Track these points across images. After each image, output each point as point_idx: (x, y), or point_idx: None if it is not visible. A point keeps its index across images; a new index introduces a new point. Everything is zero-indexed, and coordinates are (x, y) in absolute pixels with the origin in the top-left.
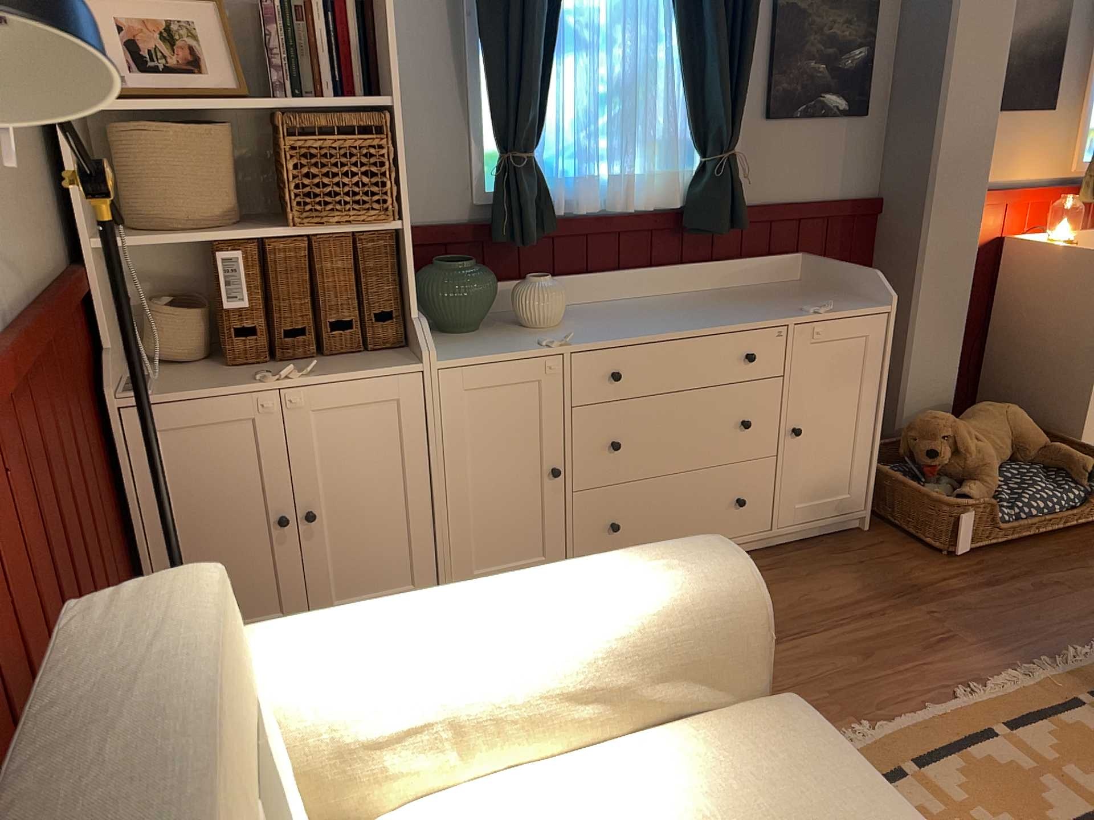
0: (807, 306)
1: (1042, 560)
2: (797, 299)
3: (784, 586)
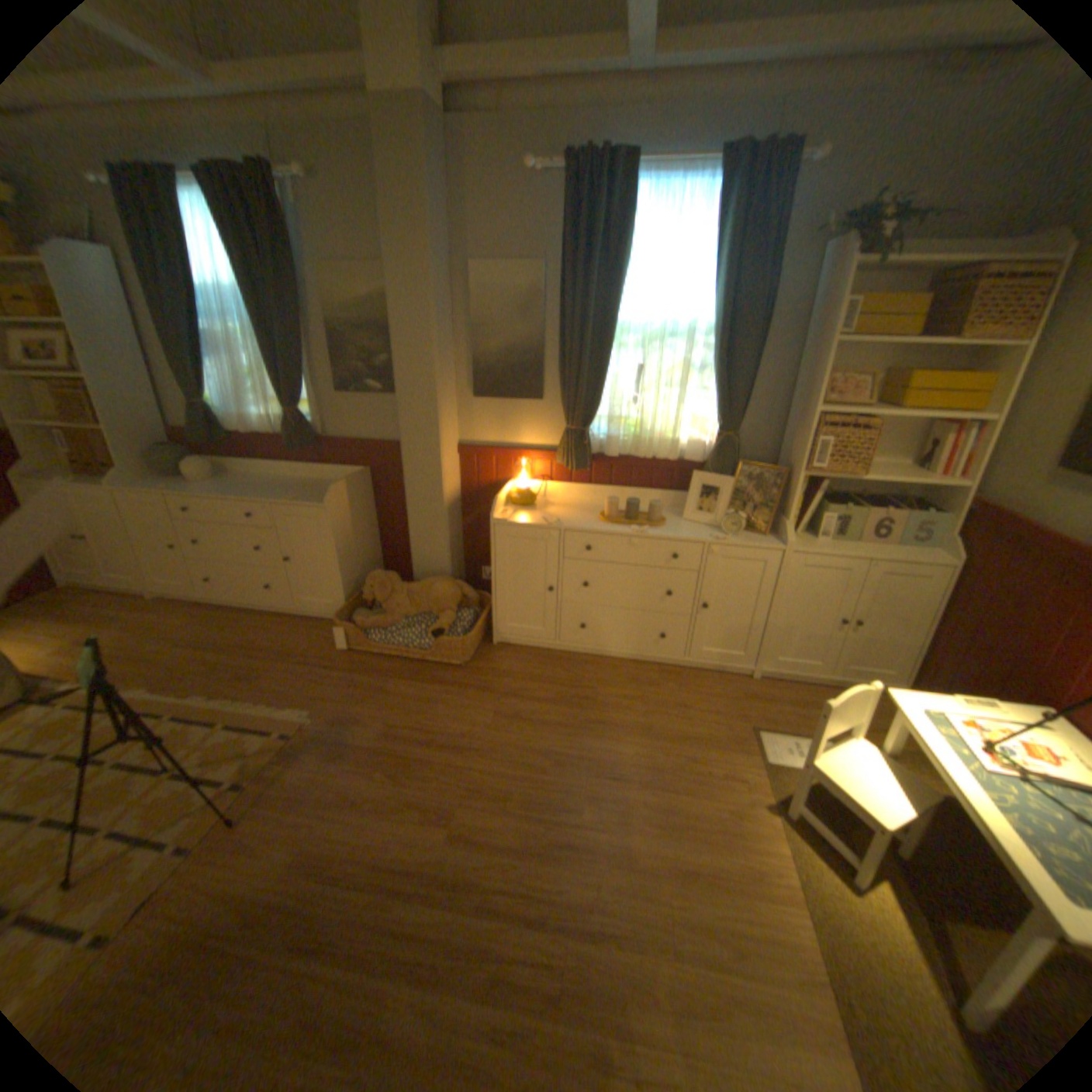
0: (291, 497)
1: (377, 671)
2: (314, 493)
3: (261, 634)
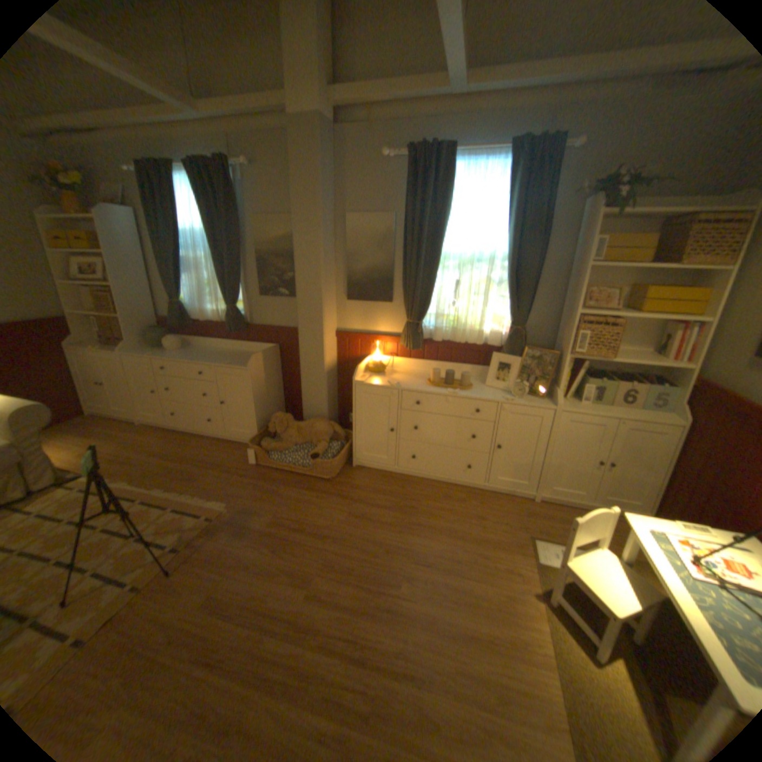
0: (227, 362)
1: (273, 479)
2: (242, 360)
3: (202, 451)
